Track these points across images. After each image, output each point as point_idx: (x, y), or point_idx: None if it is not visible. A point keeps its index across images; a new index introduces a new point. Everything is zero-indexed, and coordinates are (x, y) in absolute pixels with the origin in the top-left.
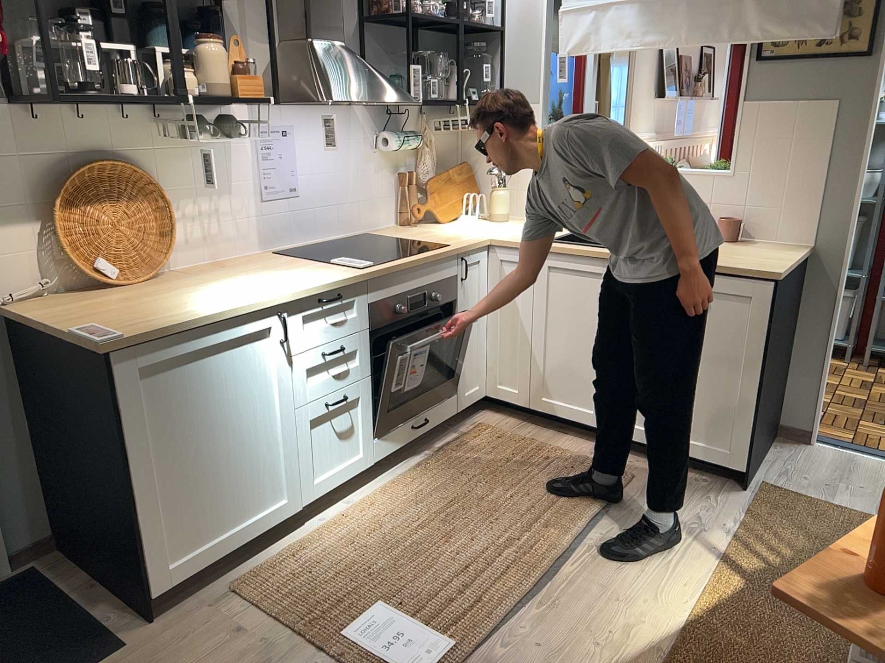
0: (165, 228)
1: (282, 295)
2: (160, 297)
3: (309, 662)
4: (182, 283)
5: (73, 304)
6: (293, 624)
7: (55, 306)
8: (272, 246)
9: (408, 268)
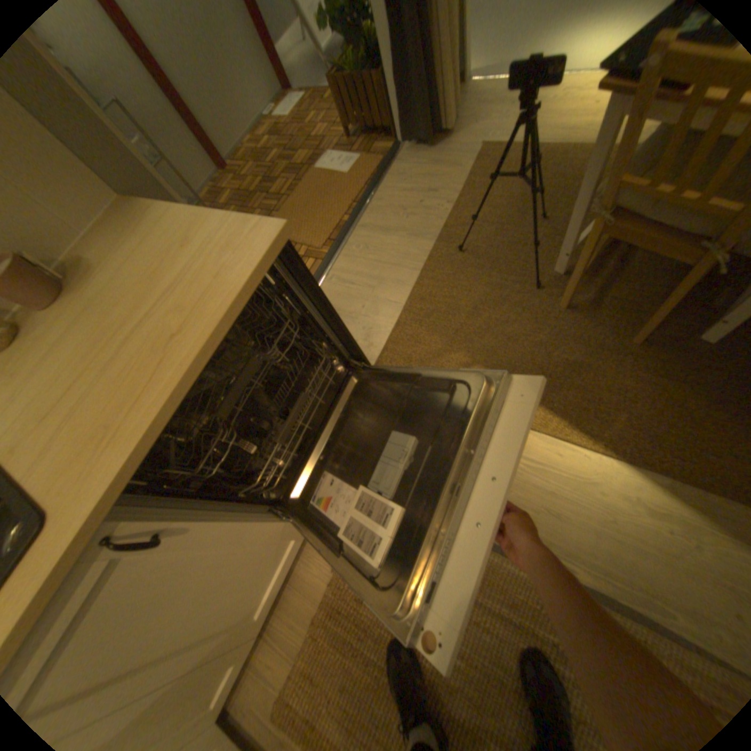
0: None
1: None
2: None
3: None
4: None
5: None
6: None
7: None
8: None
9: None
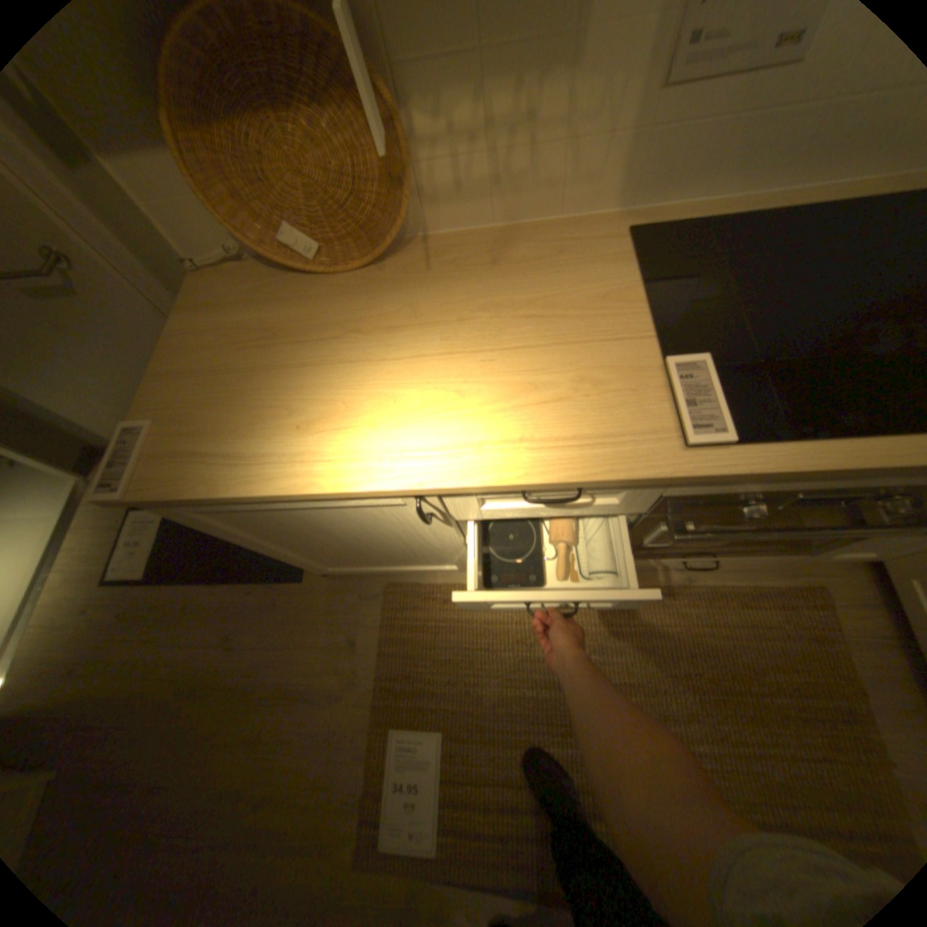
0: (395, 163)
1: (421, 484)
2: (308, 347)
3: (354, 730)
4: (383, 303)
5: (228, 306)
6: (375, 683)
7: (212, 302)
8: (650, 196)
9: (844, 469)
